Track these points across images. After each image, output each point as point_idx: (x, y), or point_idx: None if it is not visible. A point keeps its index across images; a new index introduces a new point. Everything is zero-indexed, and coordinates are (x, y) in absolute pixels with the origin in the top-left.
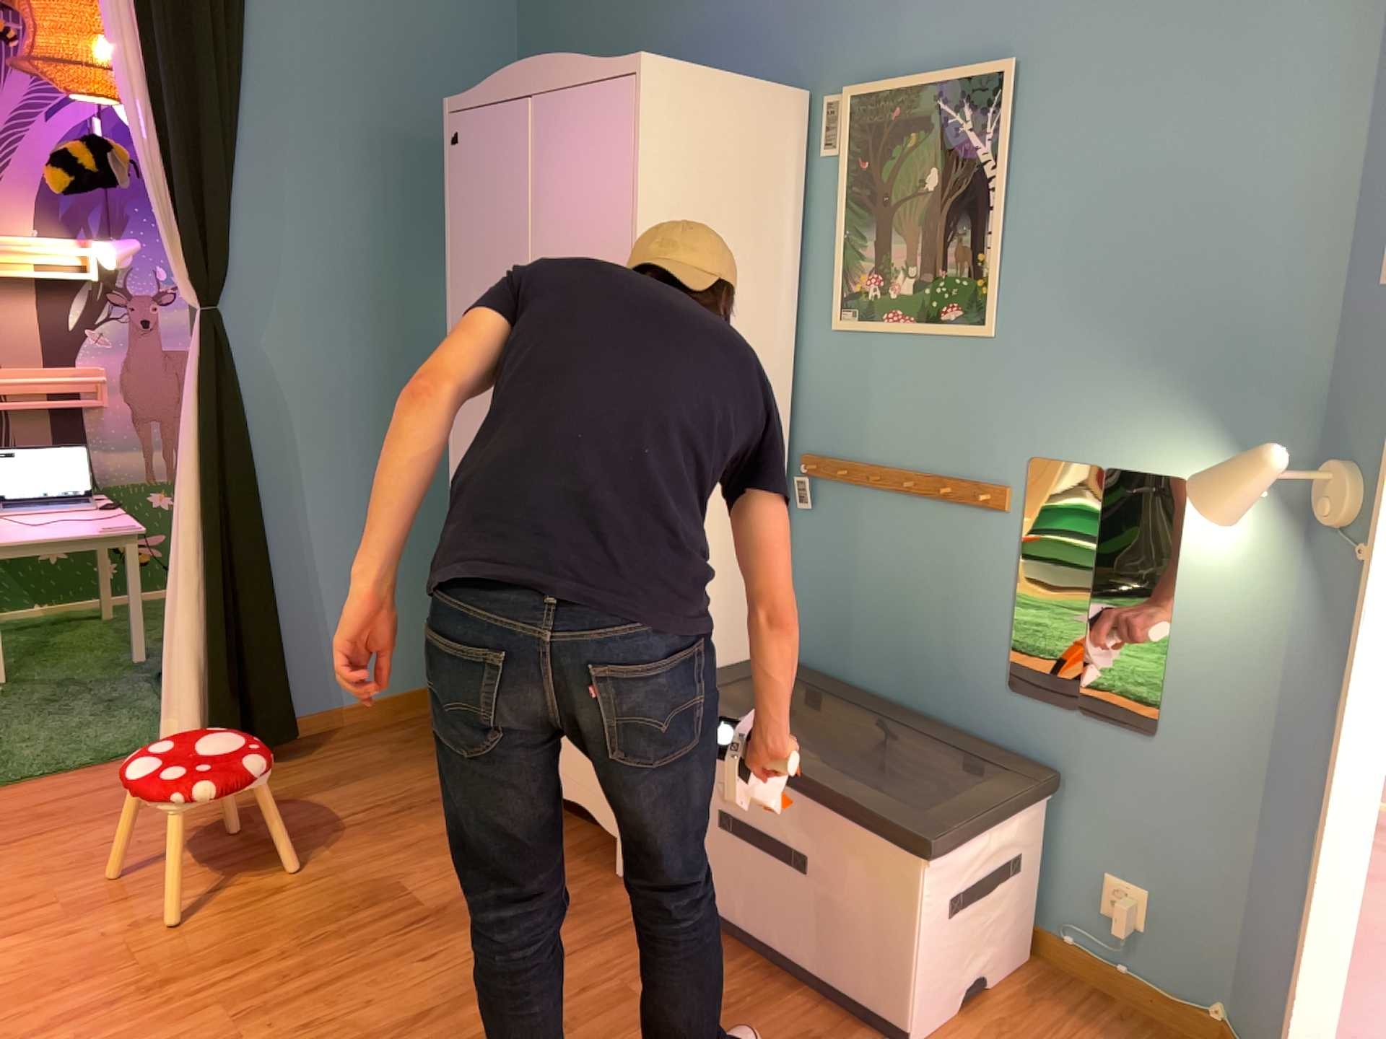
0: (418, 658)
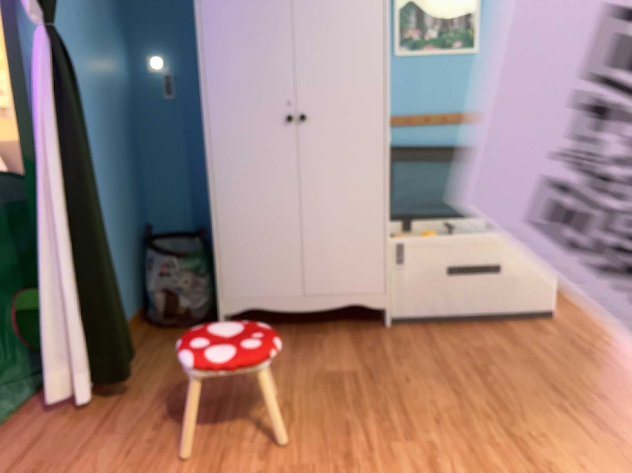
0: (131, 293)
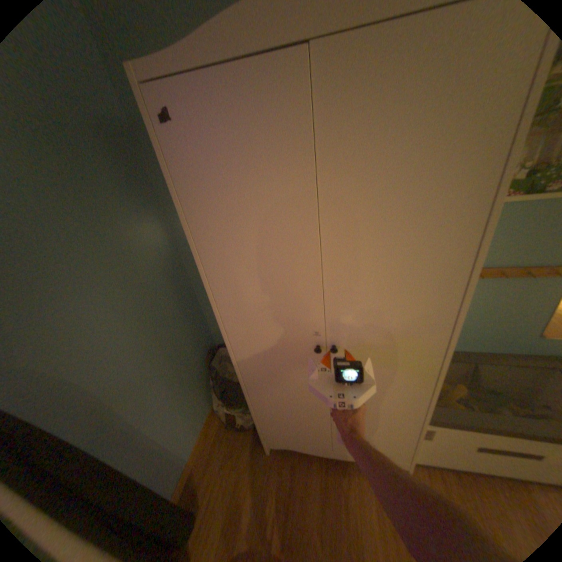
0: (202, 409)
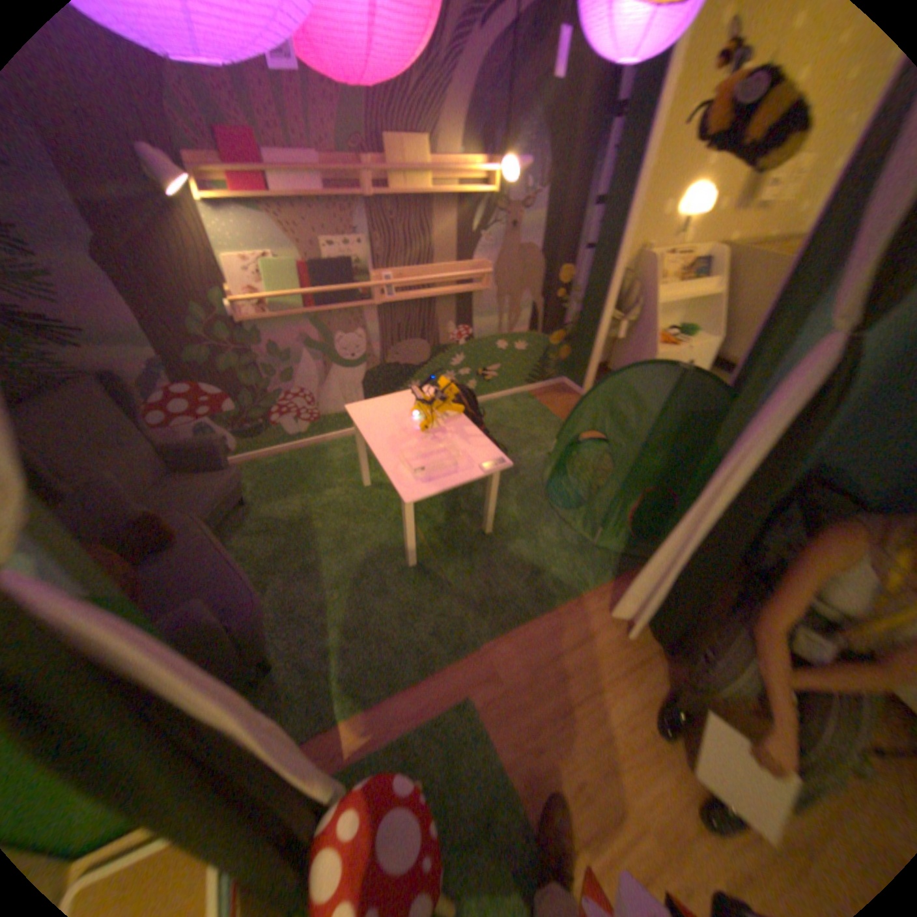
0: None
